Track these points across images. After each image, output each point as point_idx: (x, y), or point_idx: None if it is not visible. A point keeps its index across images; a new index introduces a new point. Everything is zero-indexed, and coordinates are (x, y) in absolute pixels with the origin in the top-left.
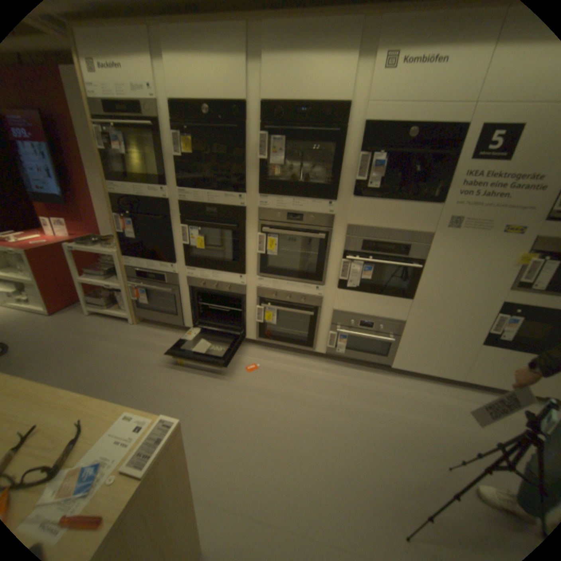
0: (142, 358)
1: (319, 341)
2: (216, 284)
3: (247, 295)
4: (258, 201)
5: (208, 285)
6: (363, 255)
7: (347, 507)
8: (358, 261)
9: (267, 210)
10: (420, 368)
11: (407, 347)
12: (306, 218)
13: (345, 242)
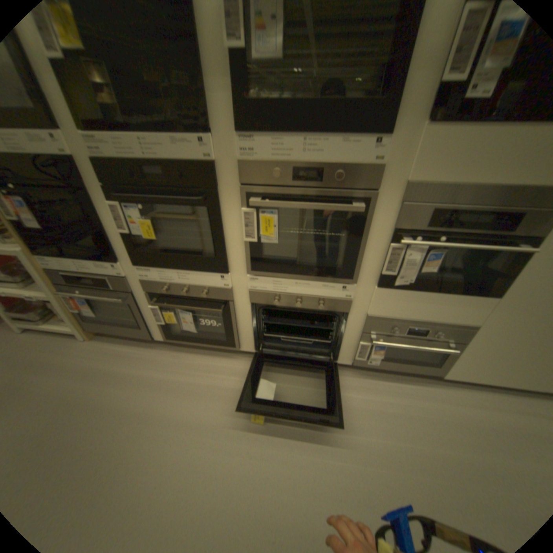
0: (98, 397)
1: (343, 349)
2: (185, 287)
3: (236, 299)
4: (236, 143)
5: (174, 289)
6: (430, 233)
7: None
8: (424, 245)
9: (255, 162)
10: (487, 379)
11: (475, 356)
12: (330, 173)
13: (401, 214)
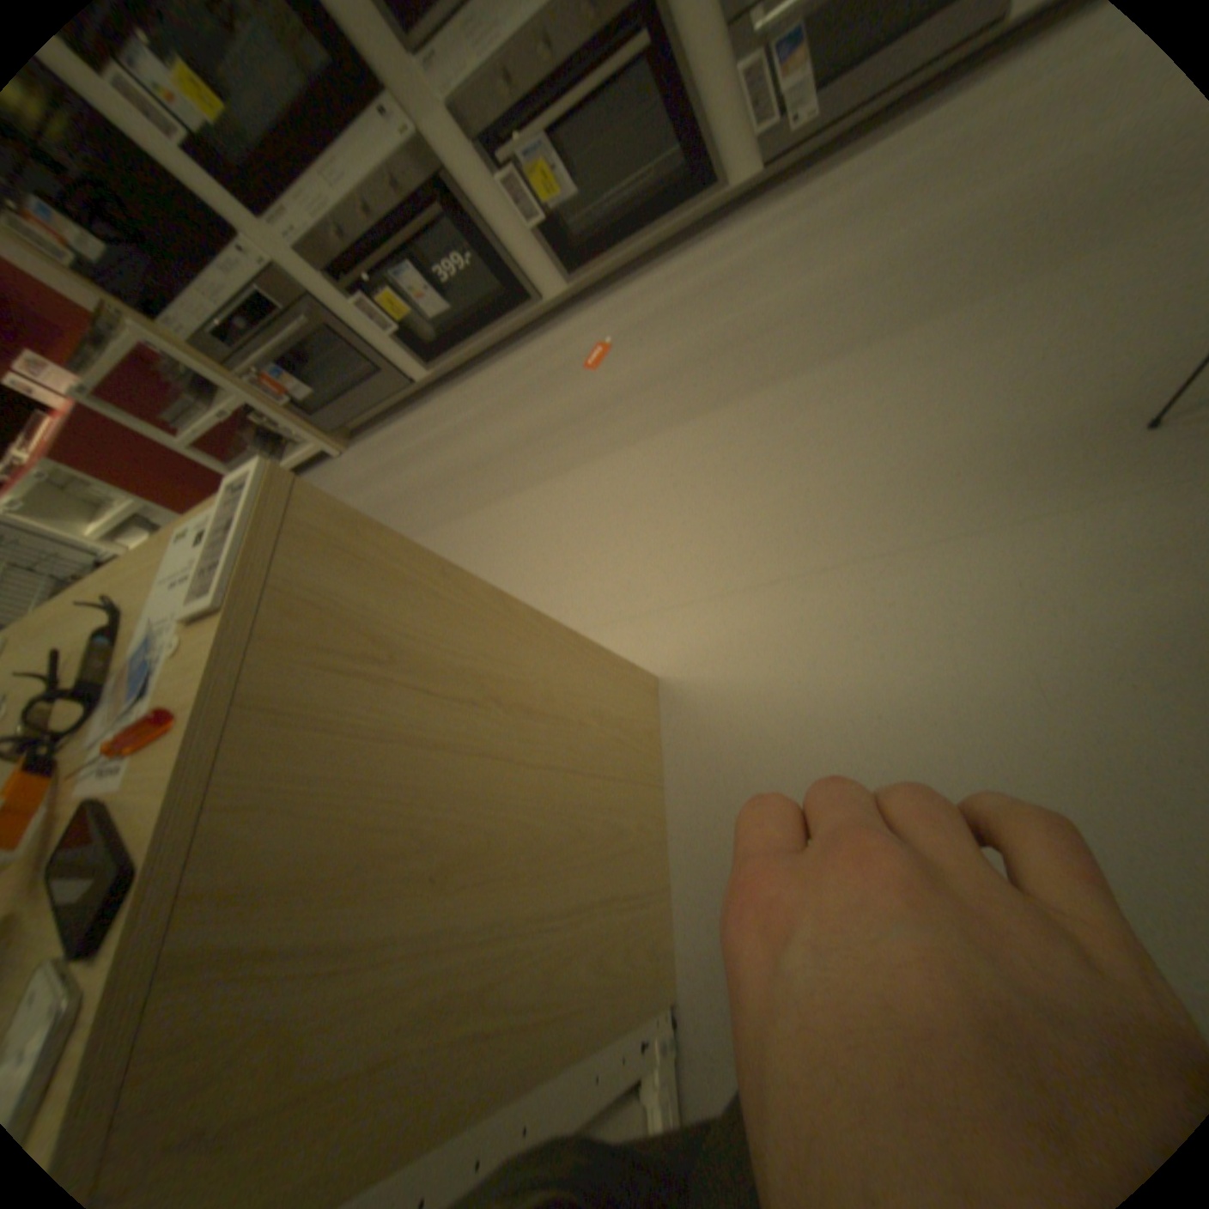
0: (393, 486)
1: (726, 131)
2: (355, 196)
3: (445, 154)
4: None
5: (344, 218)
6: None
7: (954, 452)
8: None
9: None
10: None
11: None
12: None
13: None
